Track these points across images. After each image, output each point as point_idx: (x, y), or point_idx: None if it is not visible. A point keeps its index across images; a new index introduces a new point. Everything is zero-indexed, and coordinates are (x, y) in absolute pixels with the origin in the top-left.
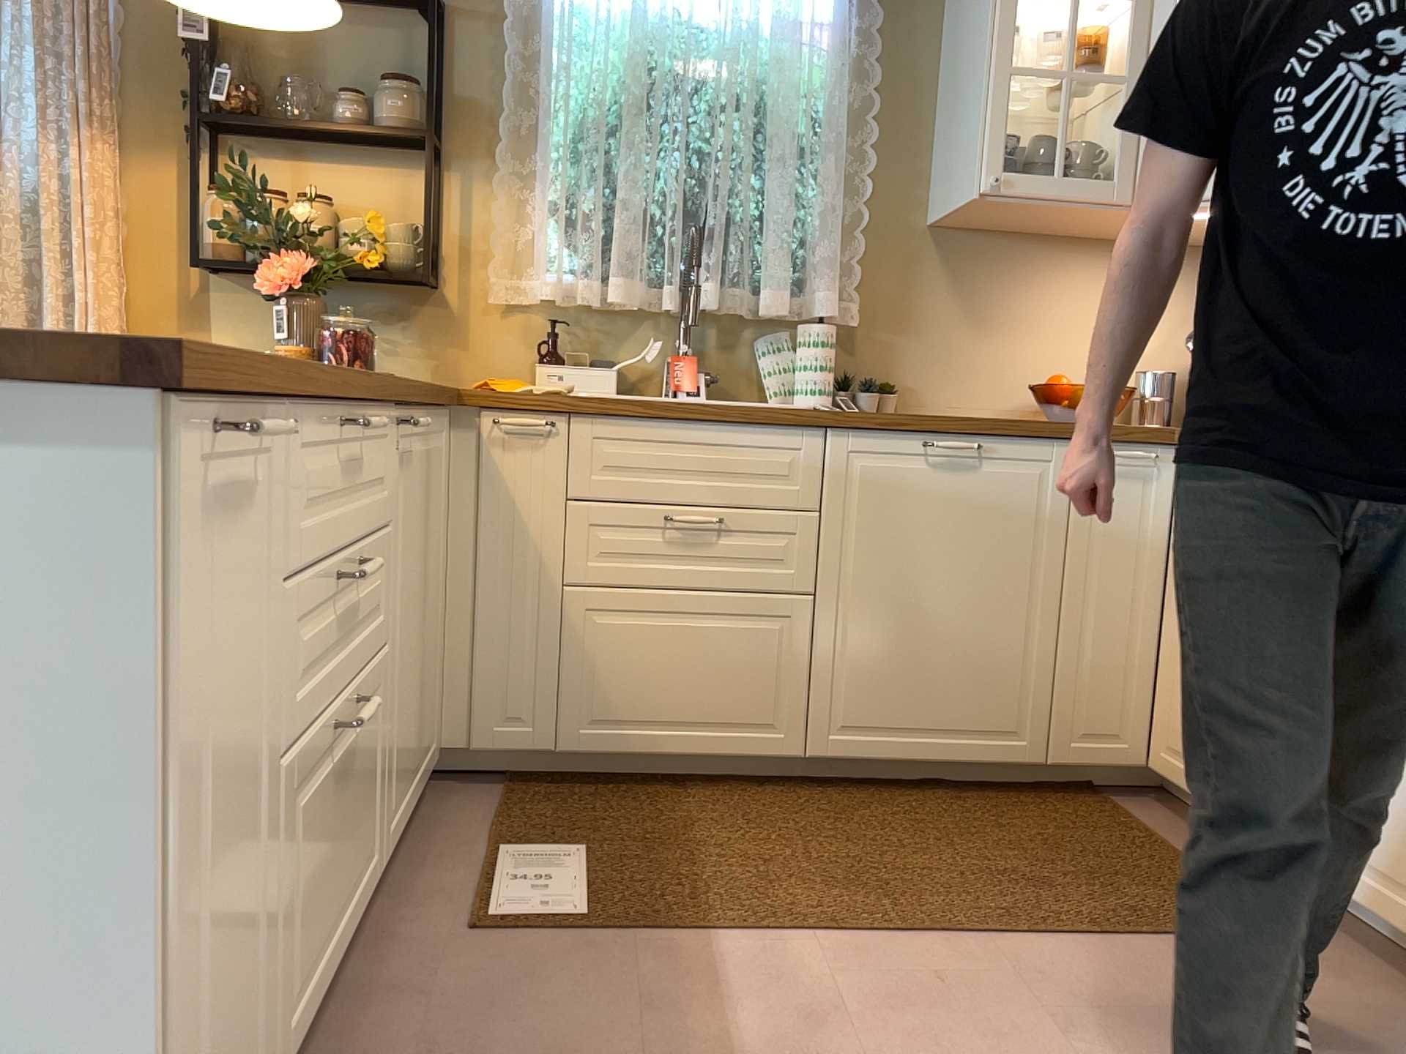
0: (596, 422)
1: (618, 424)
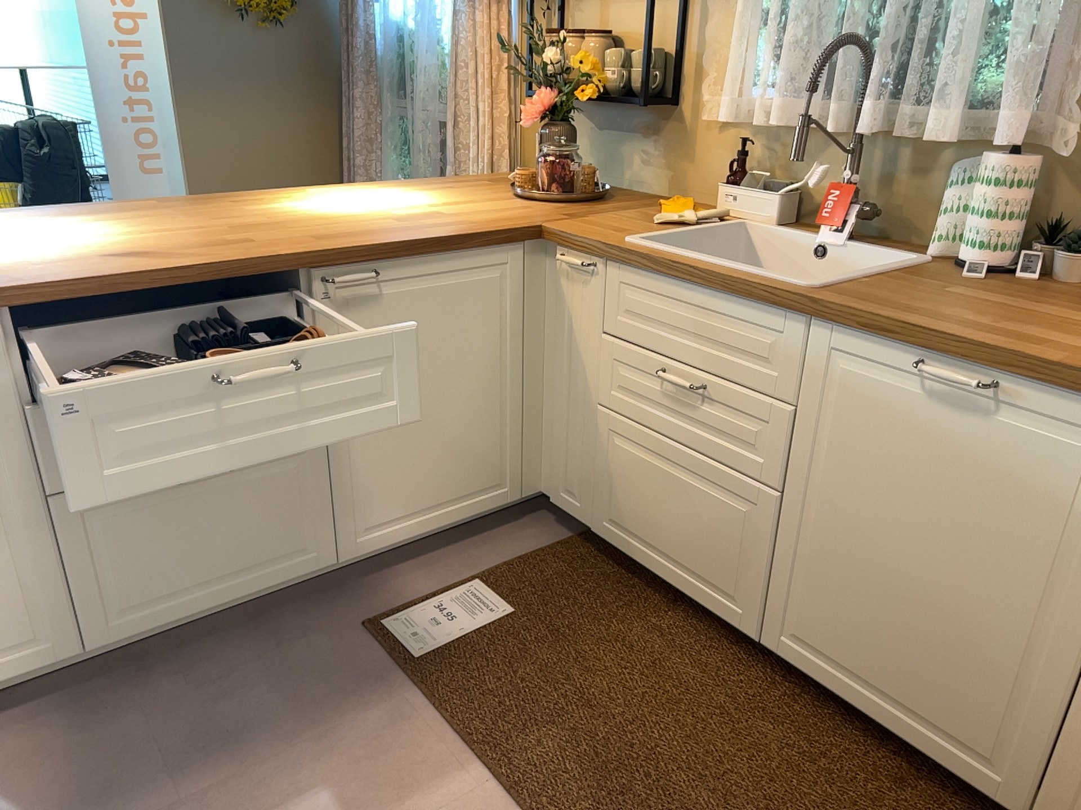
0: (622, 269)
1: (637, 273)
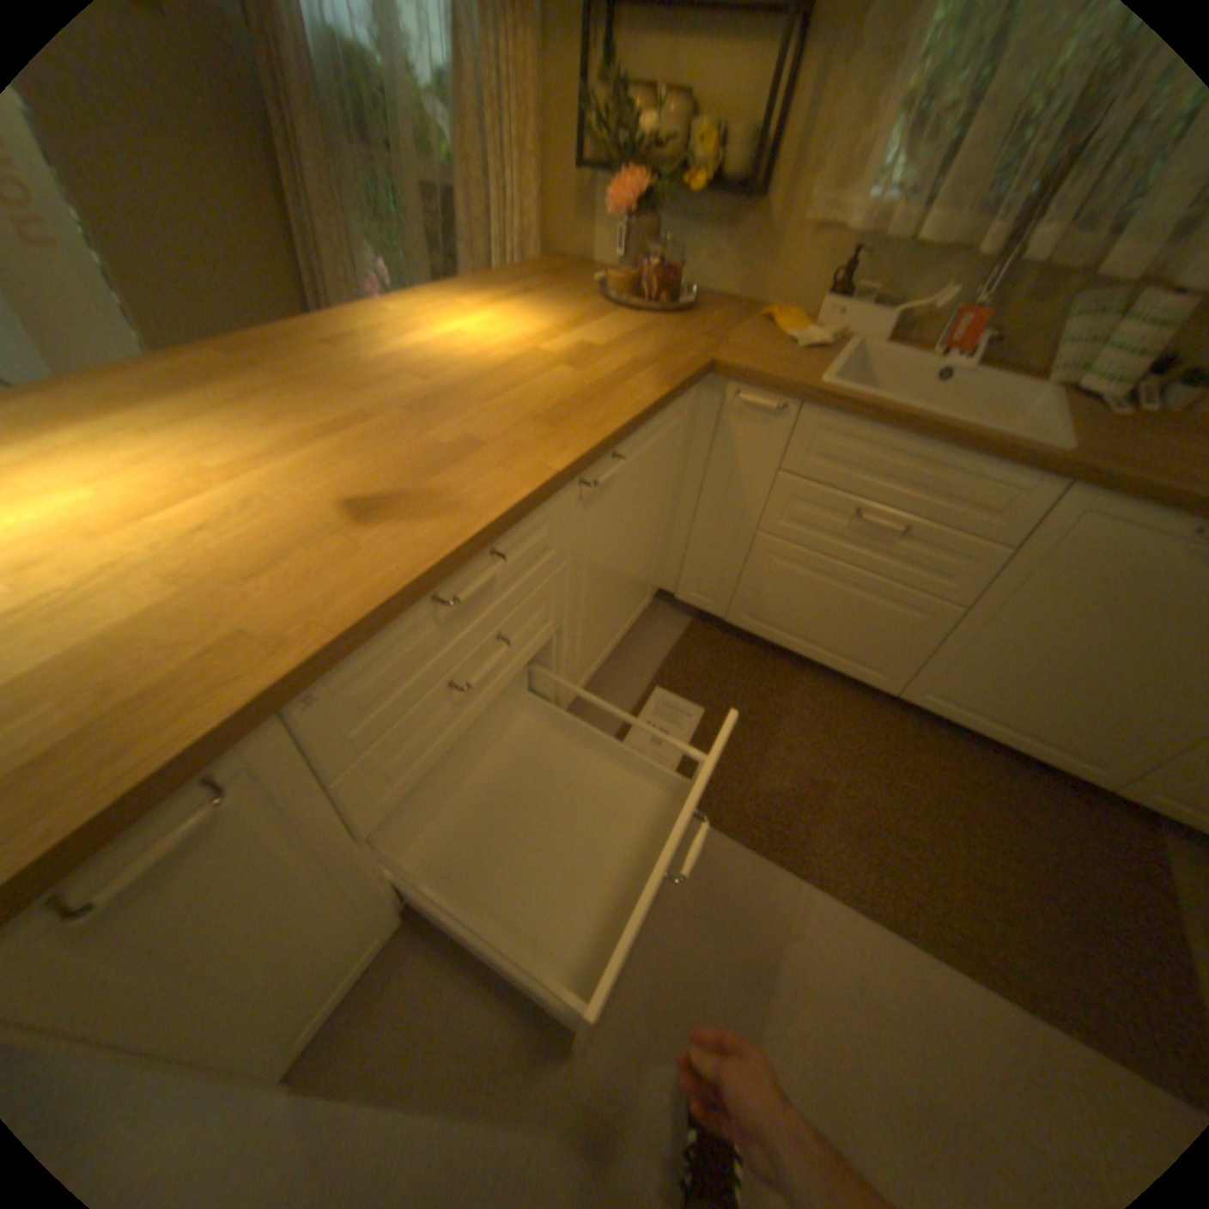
0: (827, 414)
1: (847, 420)
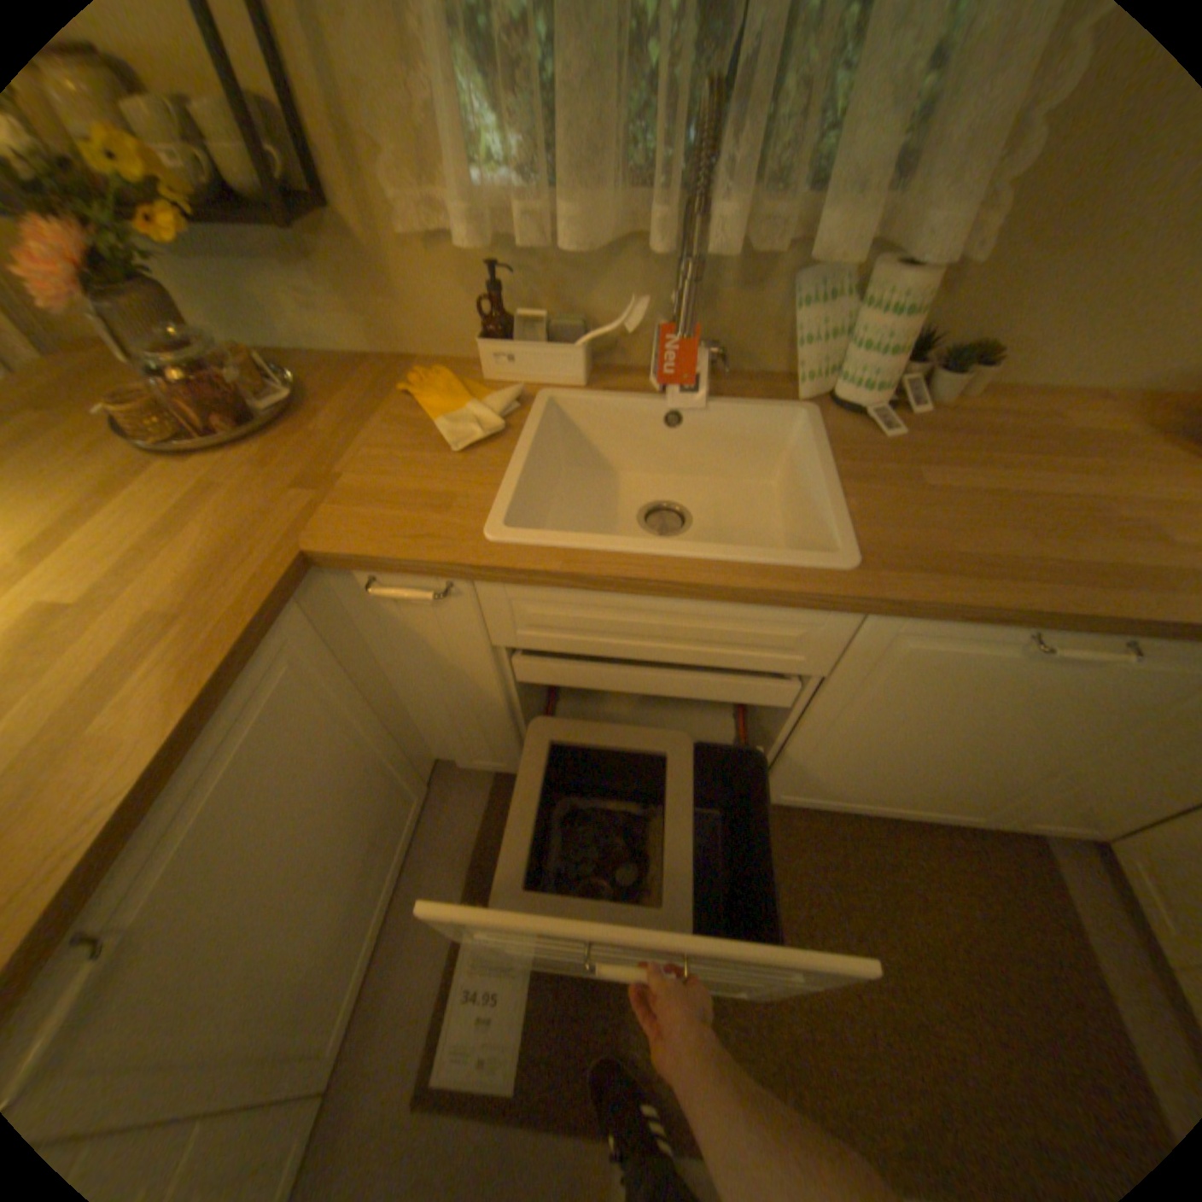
0: (511, 586)
1: (544, 589)
